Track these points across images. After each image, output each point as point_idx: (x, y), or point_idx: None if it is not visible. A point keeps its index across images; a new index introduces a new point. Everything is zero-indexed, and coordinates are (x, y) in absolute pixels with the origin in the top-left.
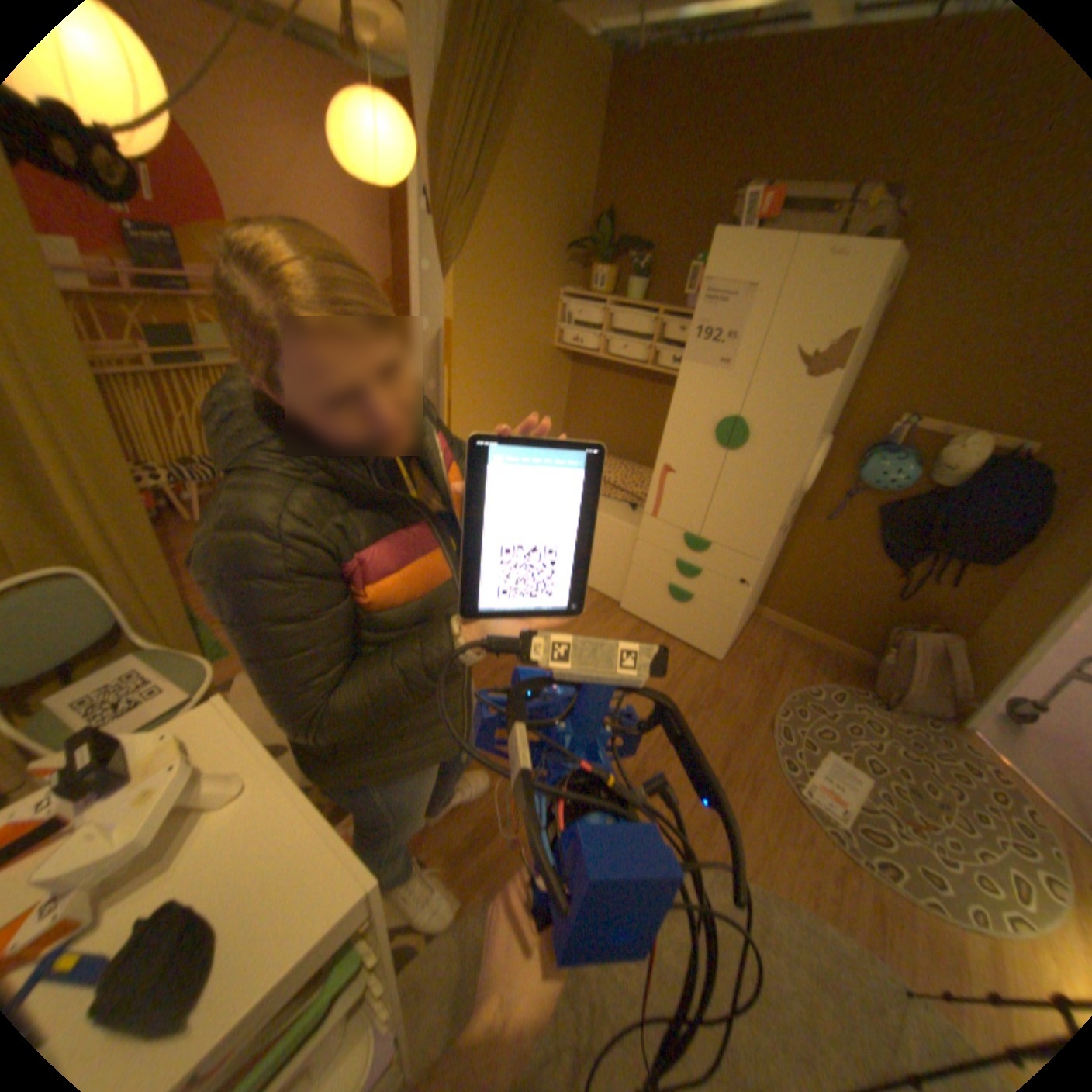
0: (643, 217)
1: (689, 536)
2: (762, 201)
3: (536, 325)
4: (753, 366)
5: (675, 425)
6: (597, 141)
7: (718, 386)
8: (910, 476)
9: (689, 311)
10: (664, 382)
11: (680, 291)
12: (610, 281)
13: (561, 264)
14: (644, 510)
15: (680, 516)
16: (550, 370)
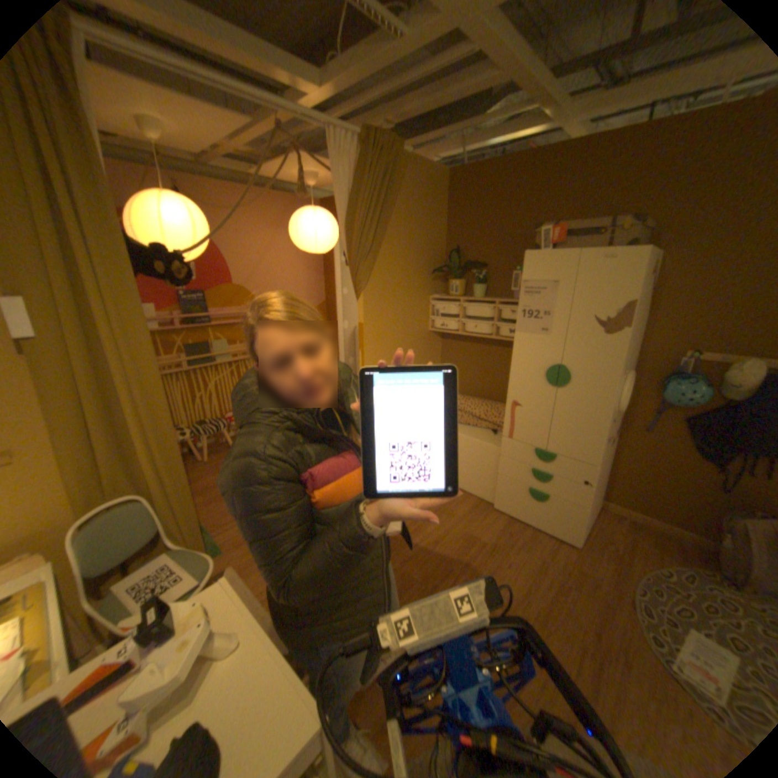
0: (479, 249)
1: (540, 452)
2: (555, 232)
3: (417, 319)
4: (566, 331)
5: (518, 374)
6: (445, 213)
7: (544, 346)
8: (706, 396)
9: (517, 301)
10: (507, 346)
11: (509, 289)
12: (462, 288)
13: (430, 282)
14: (503, 434)
15: (531, 437)
16: (428, 345)
